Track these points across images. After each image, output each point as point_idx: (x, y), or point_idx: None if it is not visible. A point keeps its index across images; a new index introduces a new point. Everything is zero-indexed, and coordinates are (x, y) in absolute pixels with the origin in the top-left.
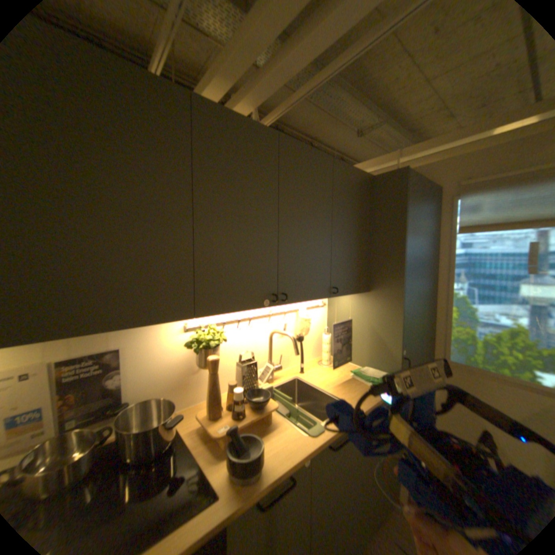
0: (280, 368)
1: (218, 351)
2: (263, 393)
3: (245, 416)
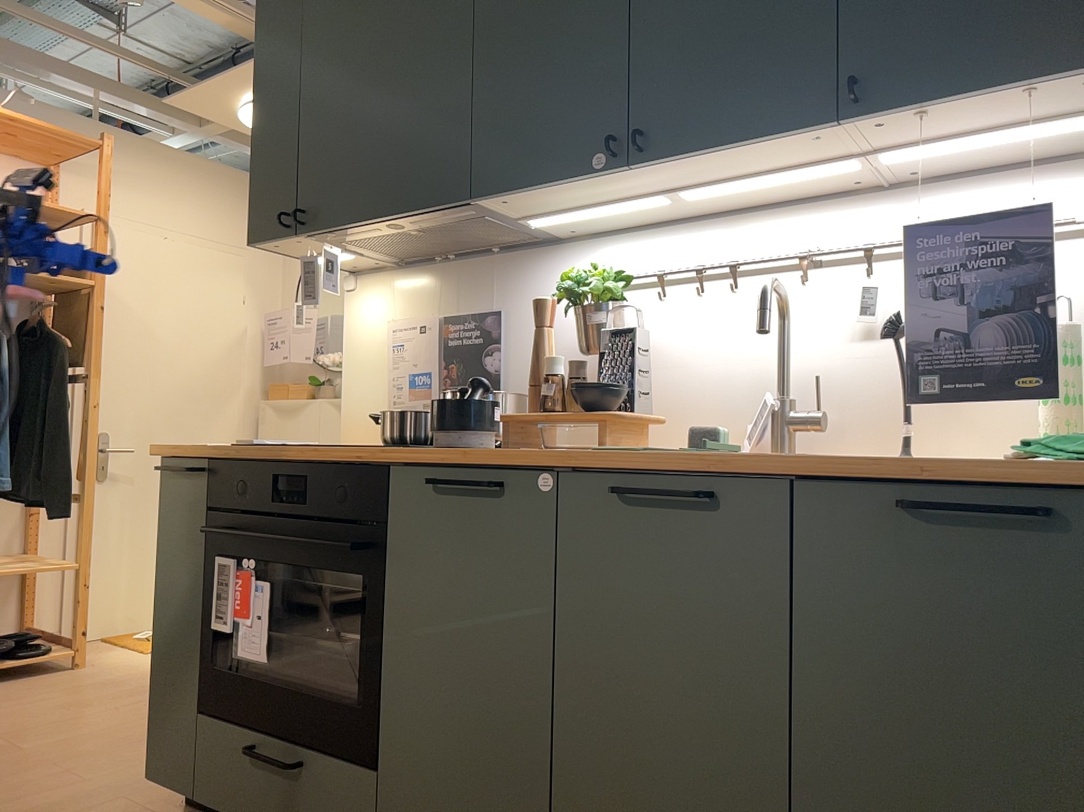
0: (814, 419)
1: (601, 314)
2: (616, 388)
3: (555, 413)
